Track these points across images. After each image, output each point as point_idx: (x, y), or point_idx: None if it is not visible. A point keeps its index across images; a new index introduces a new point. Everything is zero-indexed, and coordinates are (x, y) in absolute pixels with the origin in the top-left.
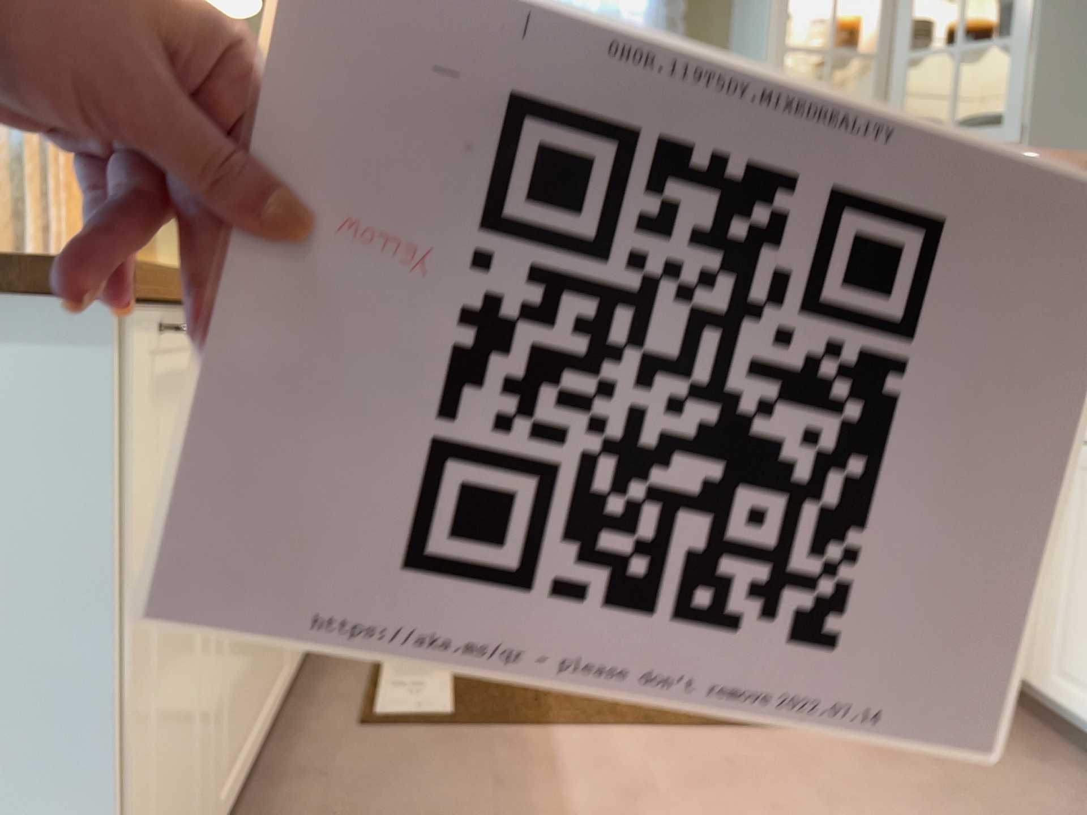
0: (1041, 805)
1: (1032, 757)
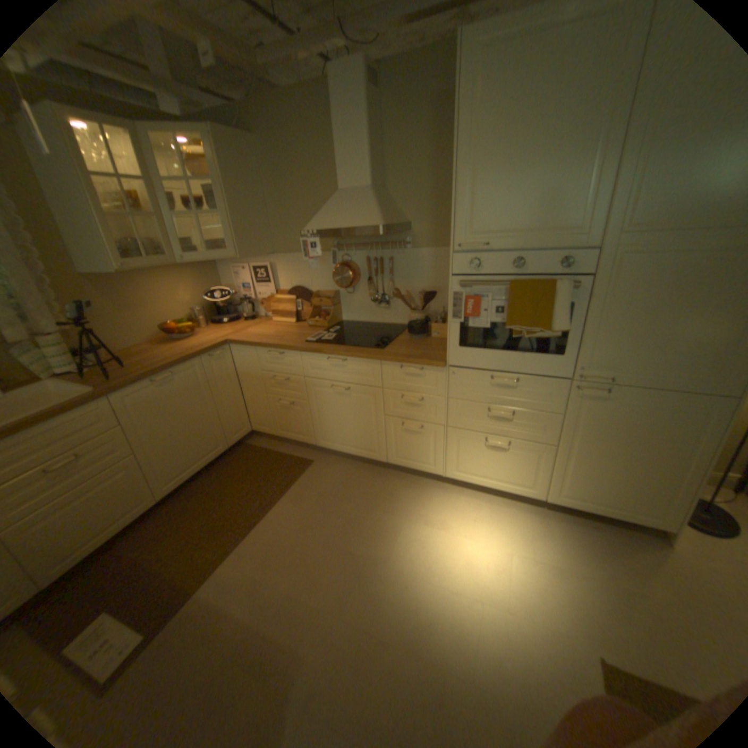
0: (337, 481)
1: (324, 465)
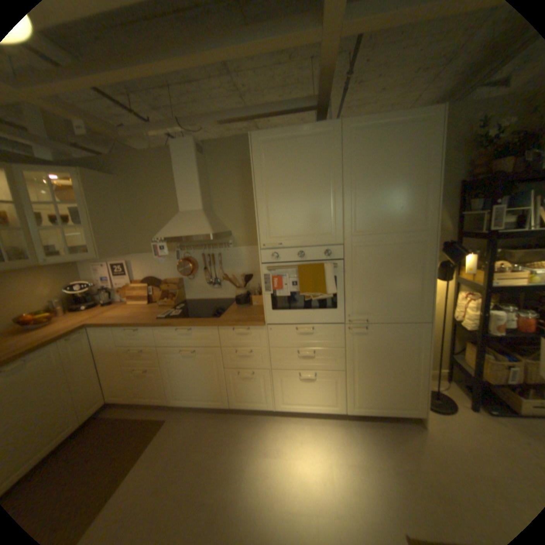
0: (187, 436)
1: (174, 424)
